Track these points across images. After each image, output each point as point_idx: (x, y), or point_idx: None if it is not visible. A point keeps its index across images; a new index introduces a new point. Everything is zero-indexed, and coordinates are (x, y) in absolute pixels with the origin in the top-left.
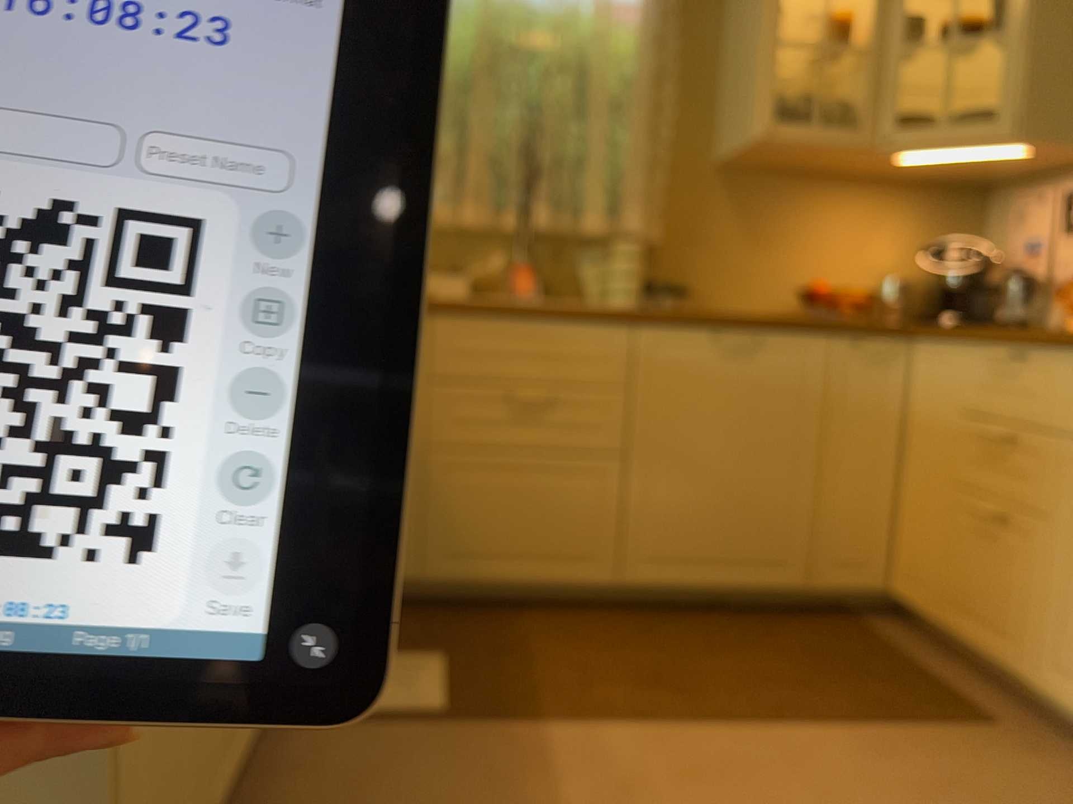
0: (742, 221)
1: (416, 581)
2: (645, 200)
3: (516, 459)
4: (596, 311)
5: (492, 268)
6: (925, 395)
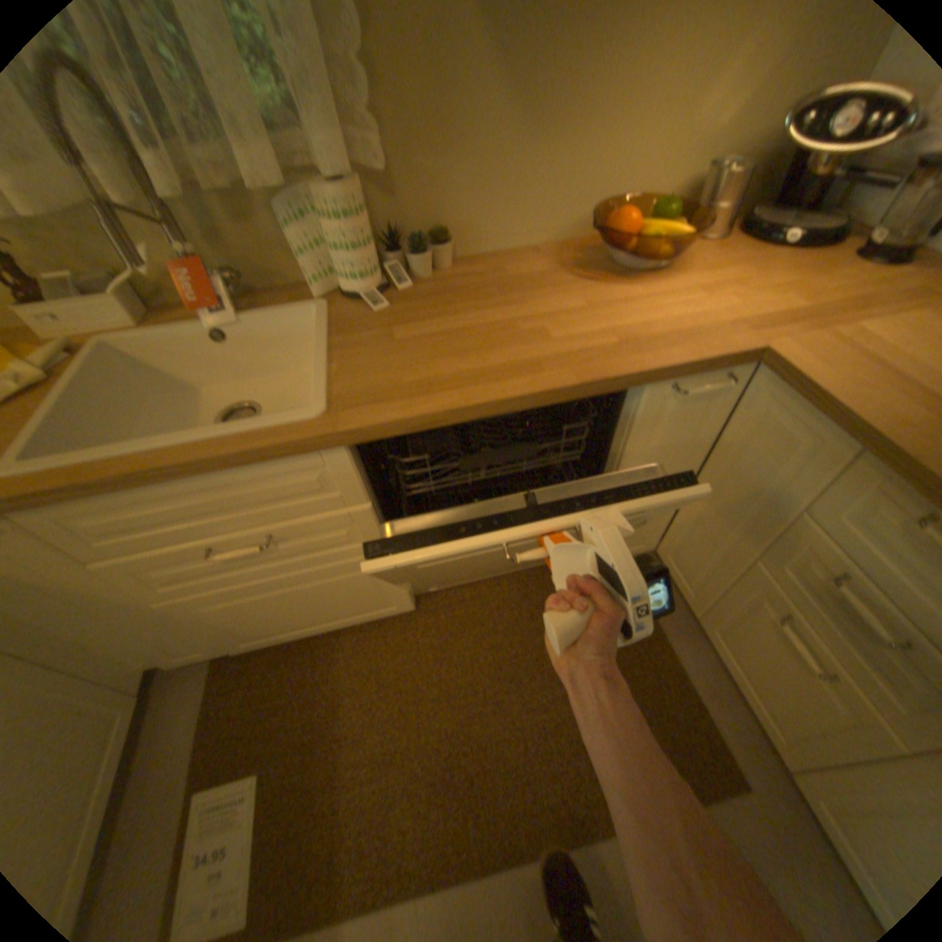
0: (512, 85)
1: (227, 652)
2: (331, 90)
3: (263, 582)
4: (272, 448)
5: (139, 269)
6: (751, 439)
